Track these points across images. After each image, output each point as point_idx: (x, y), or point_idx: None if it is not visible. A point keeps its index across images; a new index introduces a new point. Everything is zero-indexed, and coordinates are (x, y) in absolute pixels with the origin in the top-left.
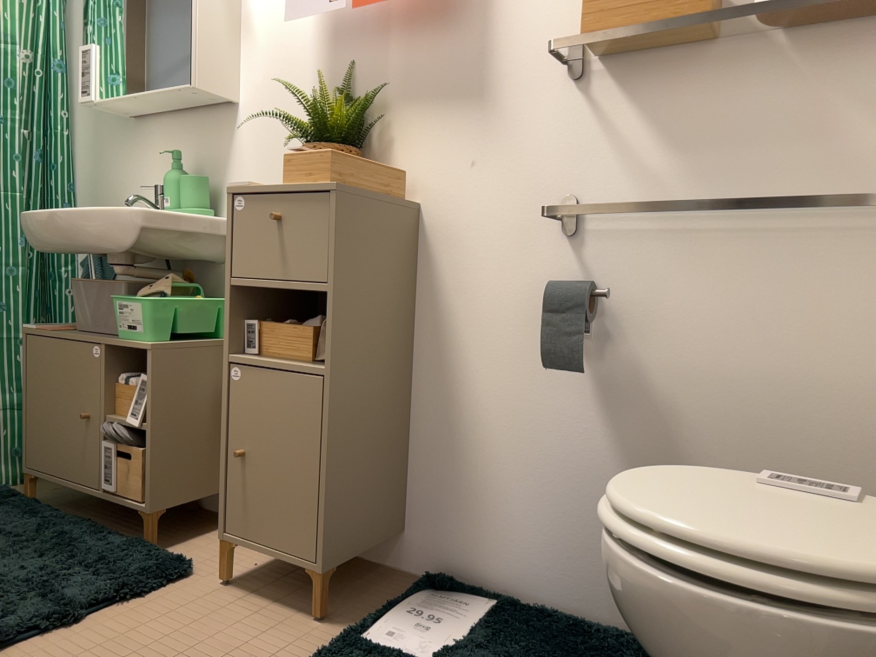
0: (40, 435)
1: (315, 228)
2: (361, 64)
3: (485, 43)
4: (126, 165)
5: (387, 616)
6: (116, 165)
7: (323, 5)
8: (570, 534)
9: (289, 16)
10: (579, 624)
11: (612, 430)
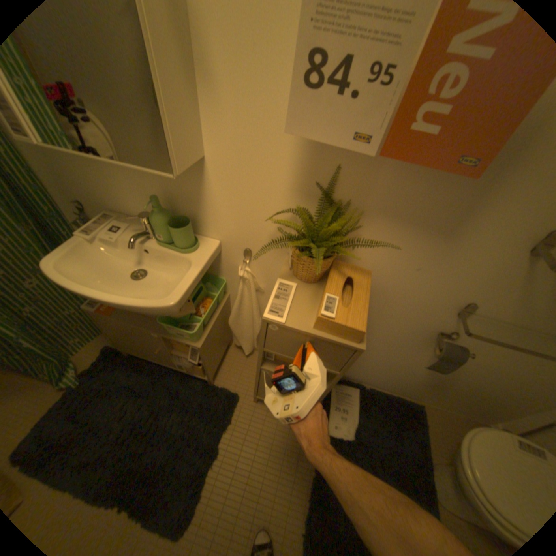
0: (124, 345)
1: (339, 355)
2: (348, 169)
3: (482, 199)
4: (84, 166)
5: (330, 416)
6: (72, 163)
7: (344, 135)
8: (393, 378)
9: (293, 126)
10: (390, 400)
11: (431, 366)
